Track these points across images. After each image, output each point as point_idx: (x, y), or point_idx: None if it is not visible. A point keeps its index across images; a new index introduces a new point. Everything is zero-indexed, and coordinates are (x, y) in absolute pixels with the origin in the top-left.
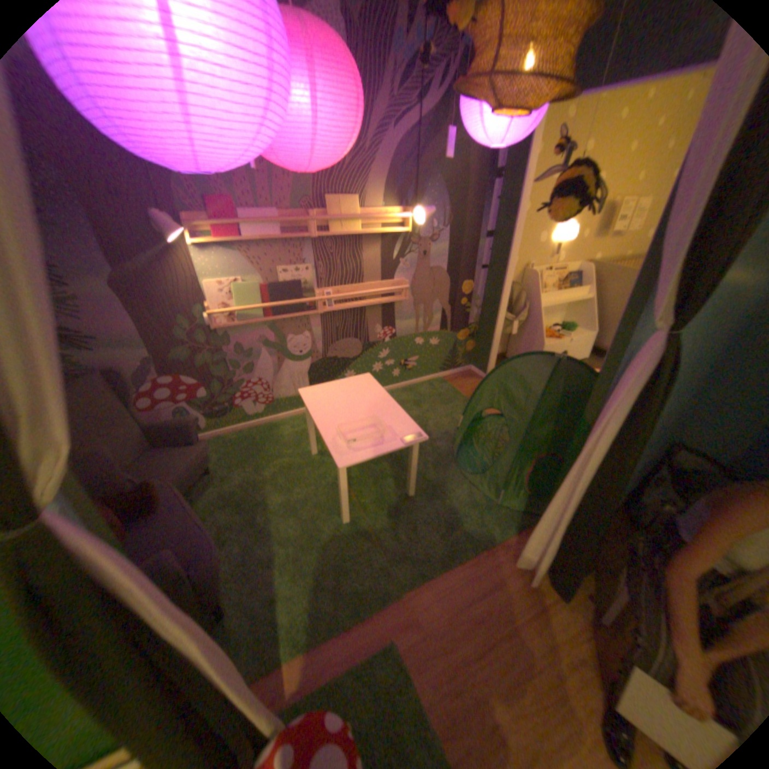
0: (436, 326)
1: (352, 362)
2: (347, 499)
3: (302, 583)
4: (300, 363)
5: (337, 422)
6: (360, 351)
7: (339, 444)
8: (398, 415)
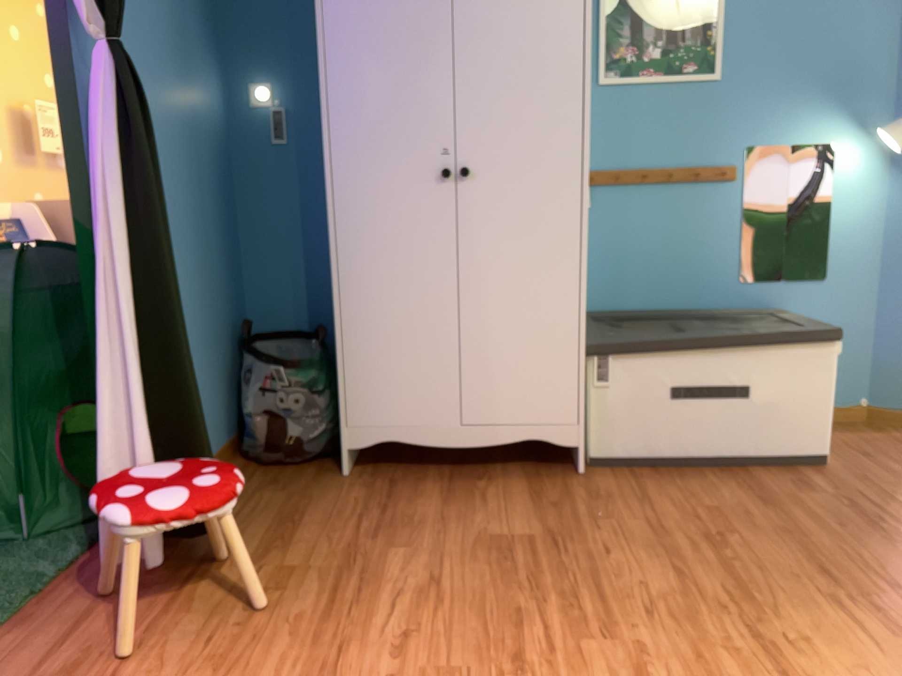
0: None
1: None
2: None
3: None
4: None
5: None
6: None
7: None
8: None
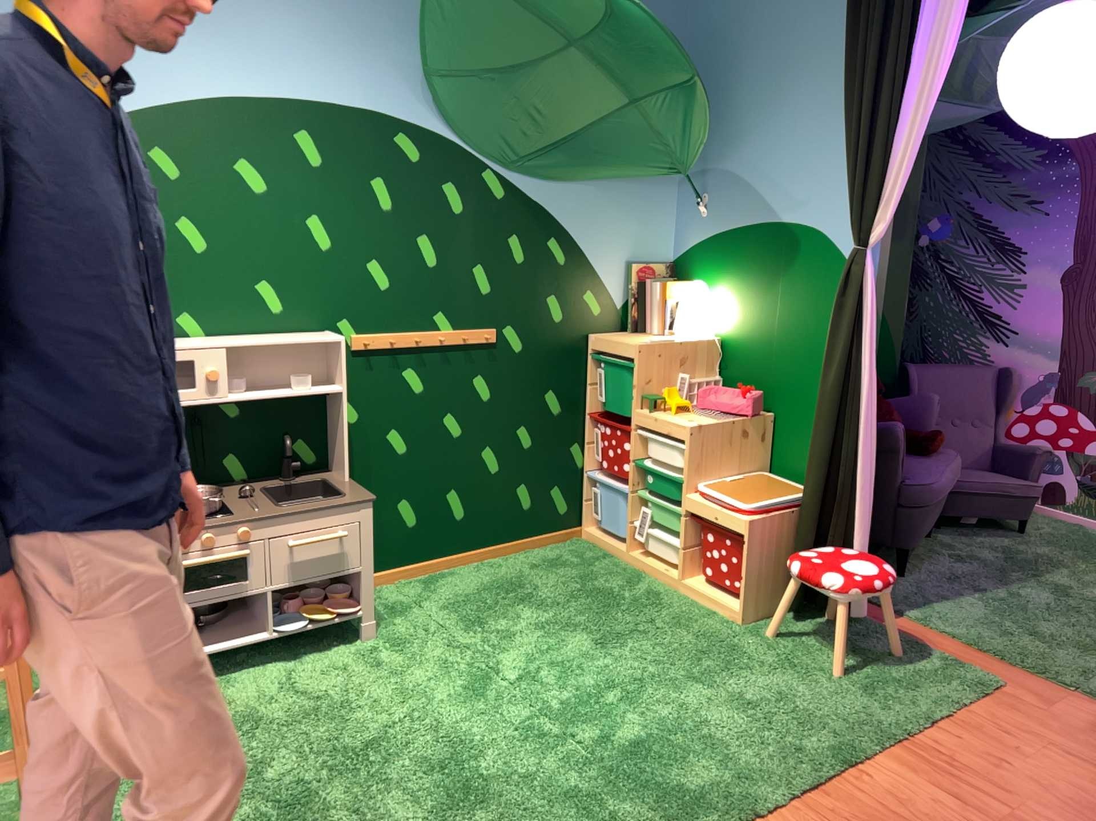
0: None
1: None
2: None
3: (986, 612)
4: None
5: None
6: None
7: None
8: None
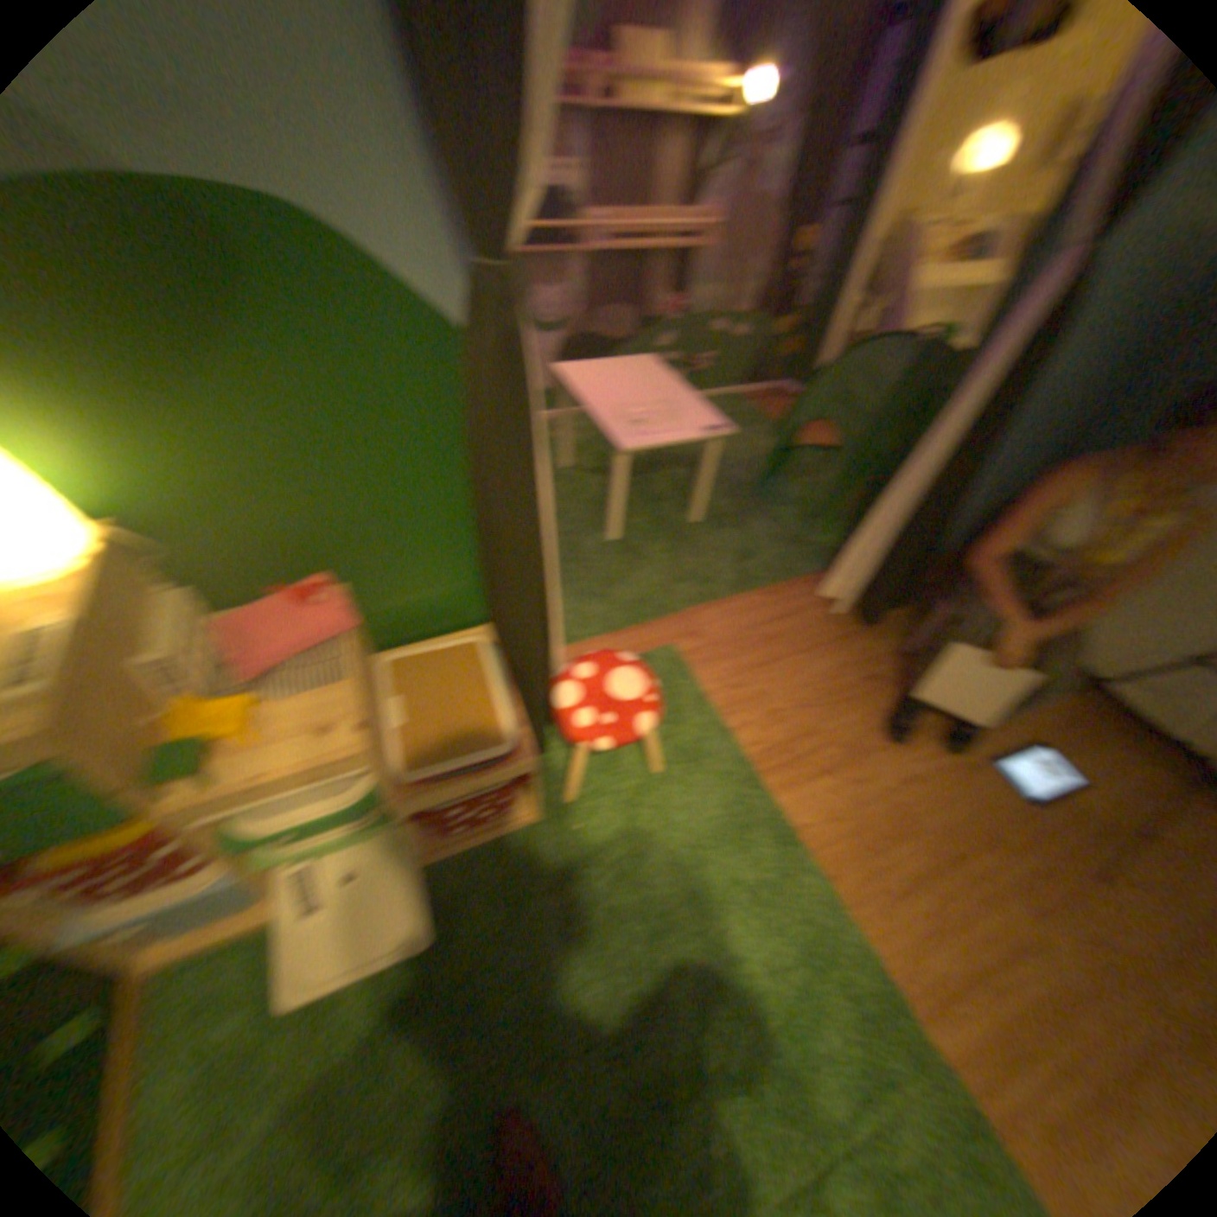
0: (752, 304)
1: (623, 348)
2: (624, 505)
3: (568, 588)
4: (551, 338)
5: (617, 405)
6: (636, 331)
7: (622, 428)
8: (697, 405)
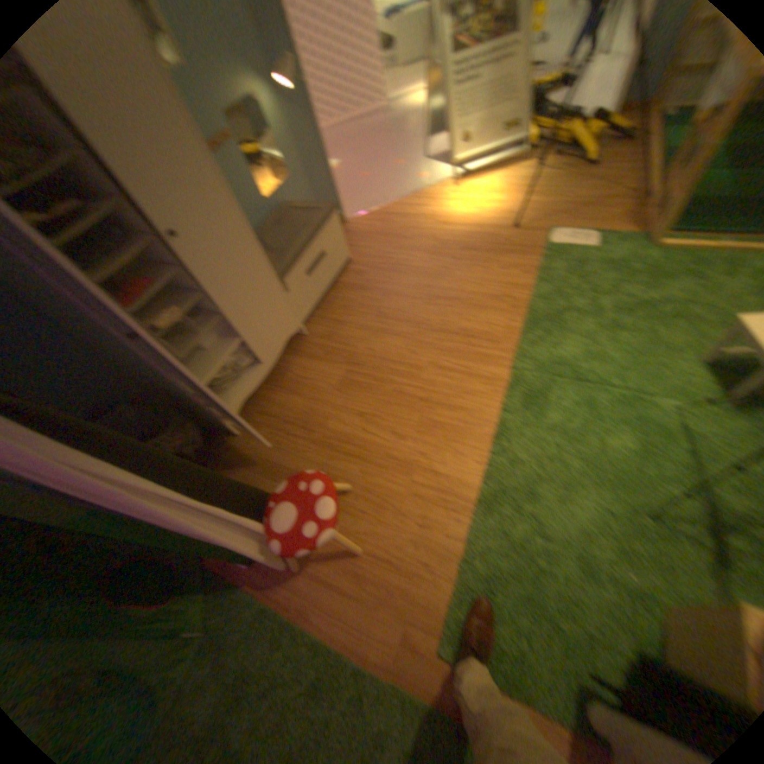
0: None
1: None
2: None
3: None
4: None
5: None
6: None
7: None
8: None
